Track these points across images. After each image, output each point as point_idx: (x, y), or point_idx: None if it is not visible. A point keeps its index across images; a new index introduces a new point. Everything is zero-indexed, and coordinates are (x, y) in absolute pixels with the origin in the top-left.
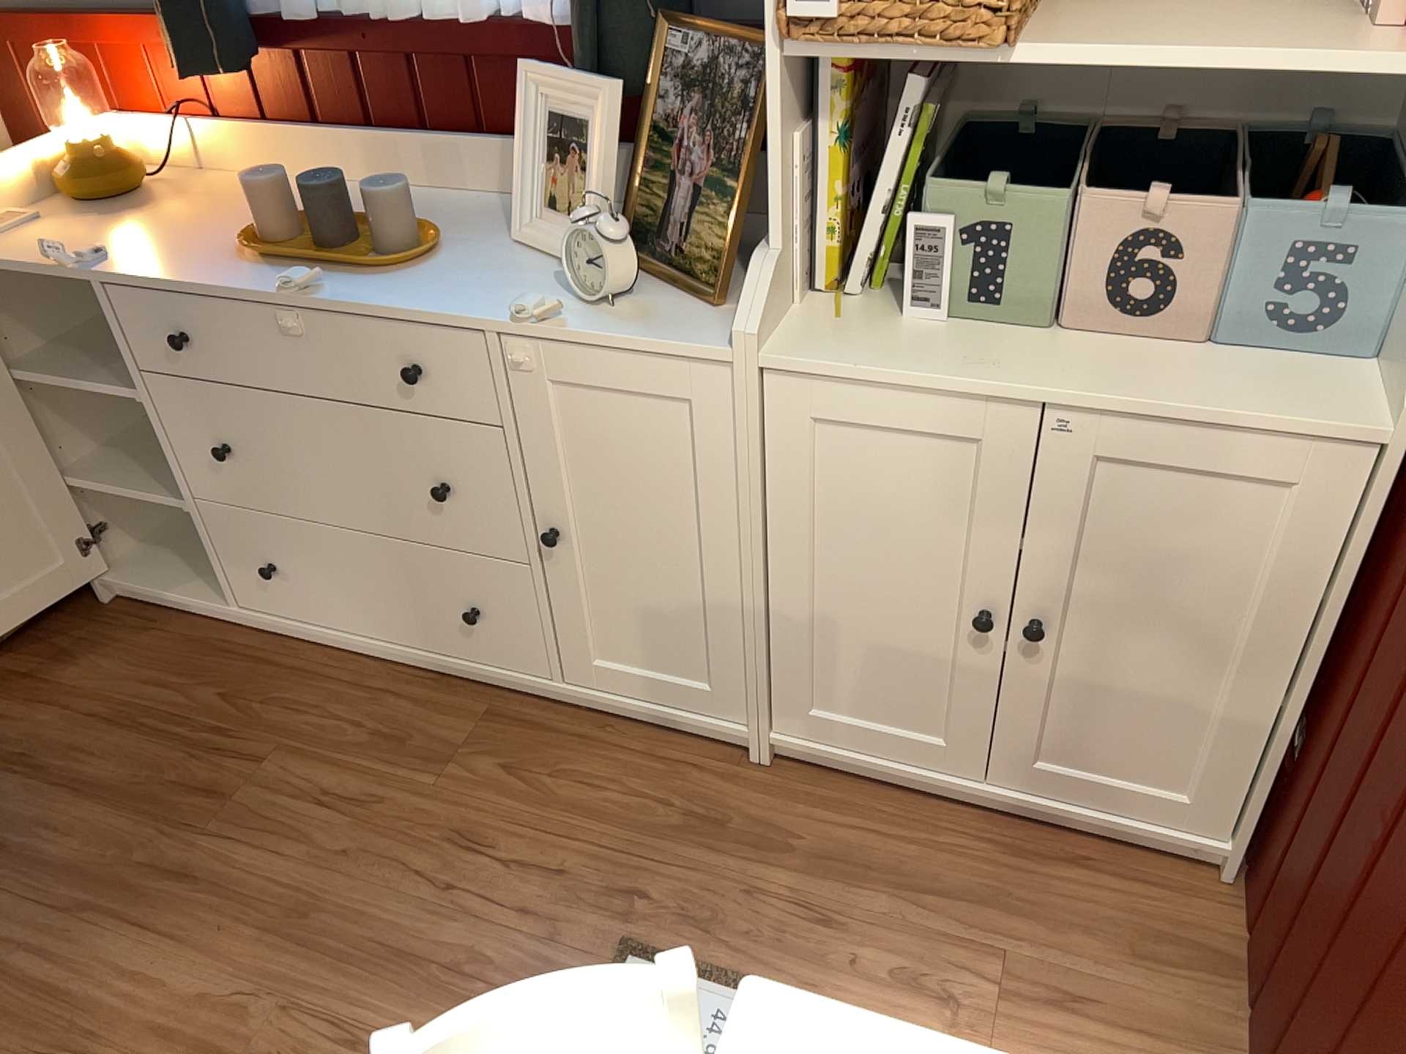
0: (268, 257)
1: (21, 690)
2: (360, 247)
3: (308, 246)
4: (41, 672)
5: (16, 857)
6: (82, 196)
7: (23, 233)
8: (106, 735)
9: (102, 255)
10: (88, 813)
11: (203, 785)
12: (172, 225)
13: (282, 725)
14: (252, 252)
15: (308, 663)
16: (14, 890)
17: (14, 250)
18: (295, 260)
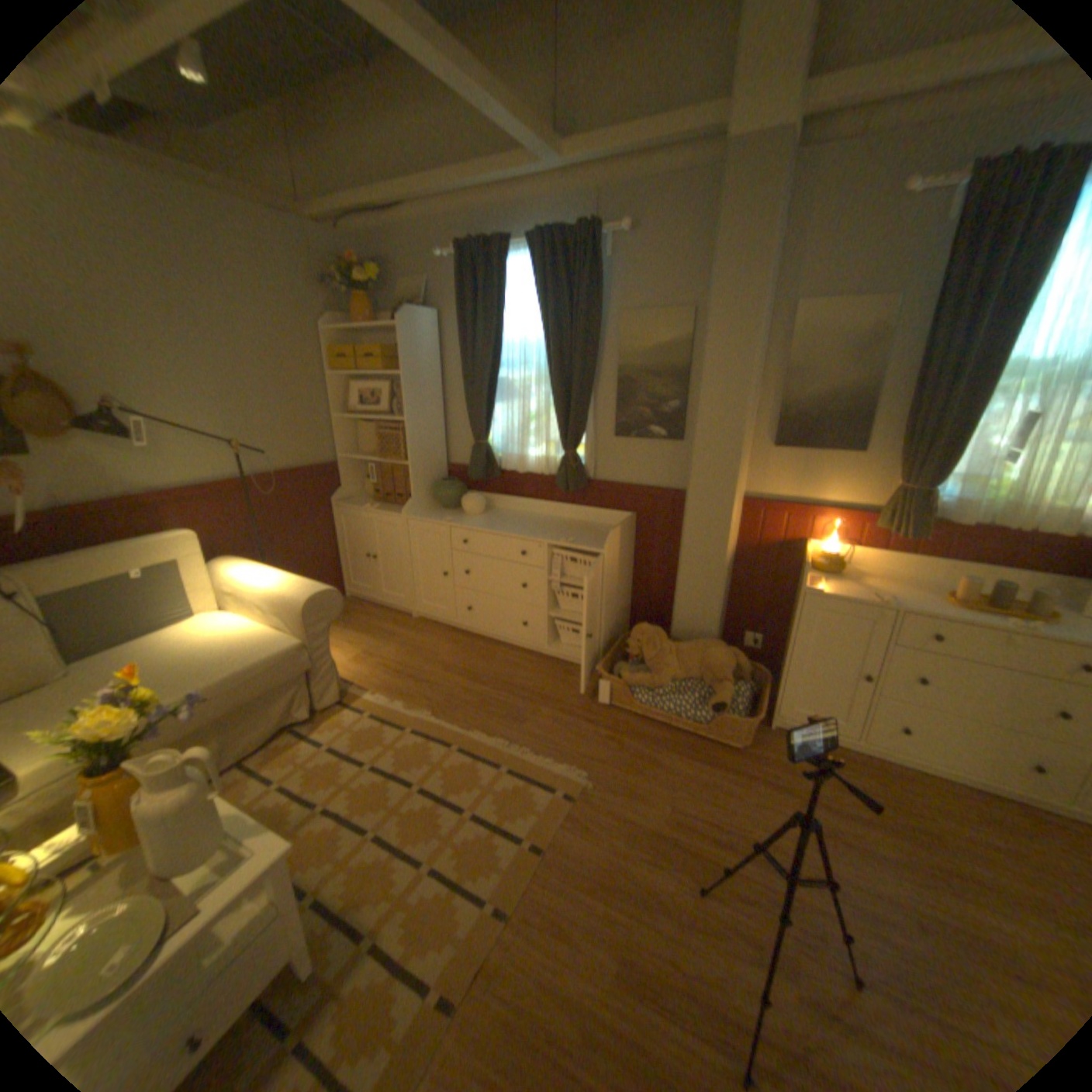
0: (978, 608)
1: (771, 767)
2: (1012, 608)
3: (979, 605)
4: (772, 759)
5: (861, 855)
6: (828, 568)
7: (823, 581)
8: (839, 797)
9: (889, 597)
10: (874, 838)
11: (917, 832)
12: (879, 585)
13: (924, 806)
14: (967, 606)
15: (901, 775)
16: (880, 874)
17: (831, 589)
18: (995, 612)
